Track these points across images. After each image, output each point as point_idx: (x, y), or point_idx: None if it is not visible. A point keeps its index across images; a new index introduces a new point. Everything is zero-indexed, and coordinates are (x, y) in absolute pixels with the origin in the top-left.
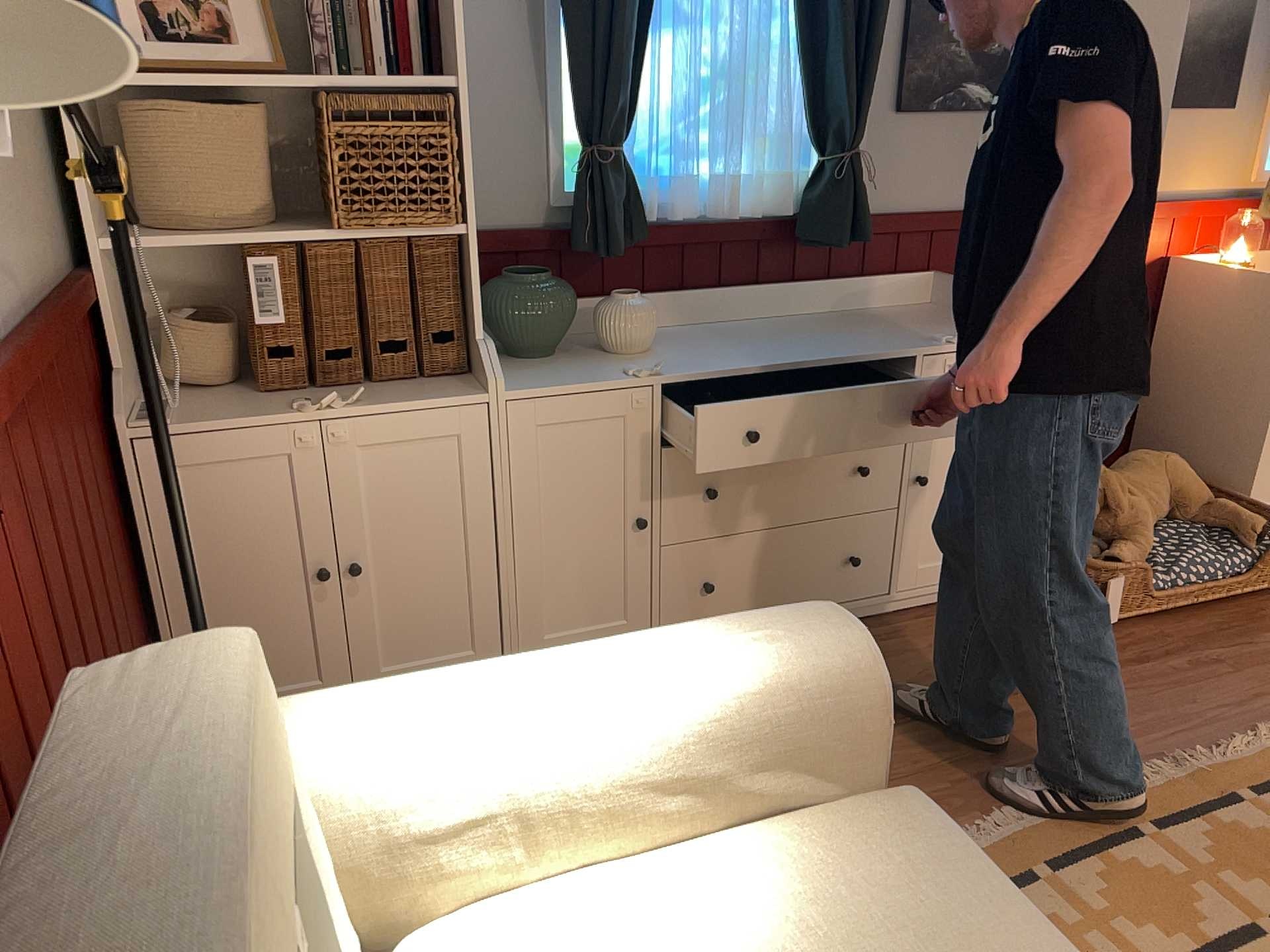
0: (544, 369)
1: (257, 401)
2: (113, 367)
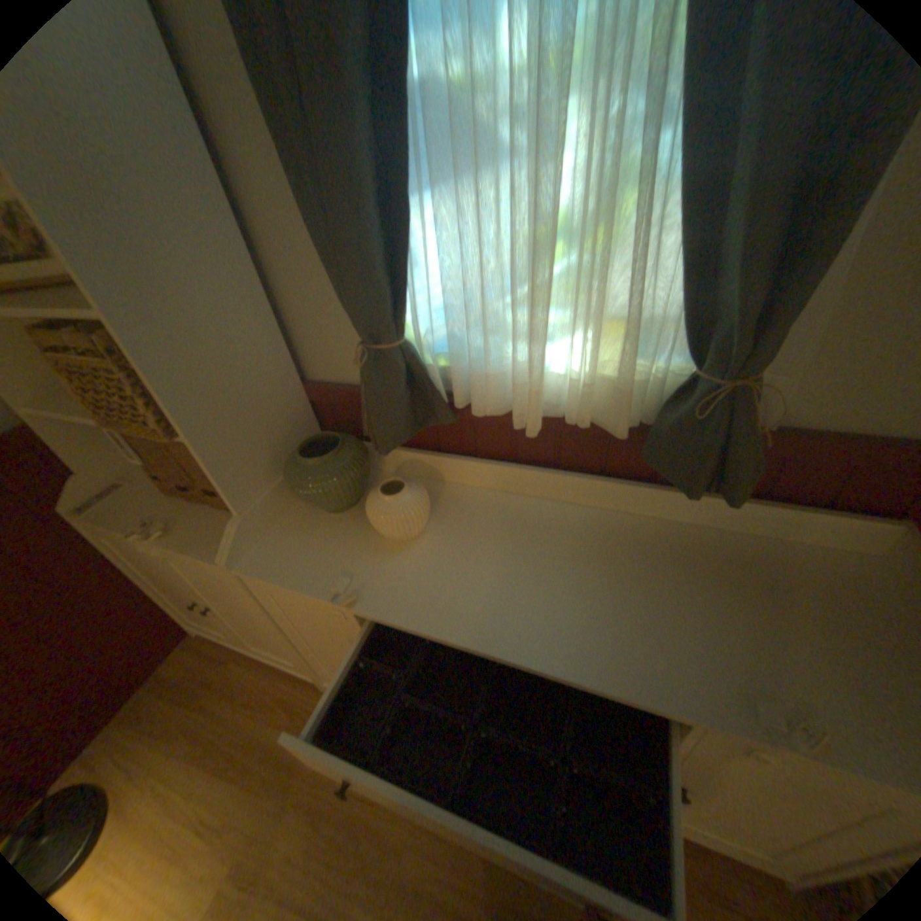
0: (309, 537)
1: (147, 503)
2: (73, 470)
